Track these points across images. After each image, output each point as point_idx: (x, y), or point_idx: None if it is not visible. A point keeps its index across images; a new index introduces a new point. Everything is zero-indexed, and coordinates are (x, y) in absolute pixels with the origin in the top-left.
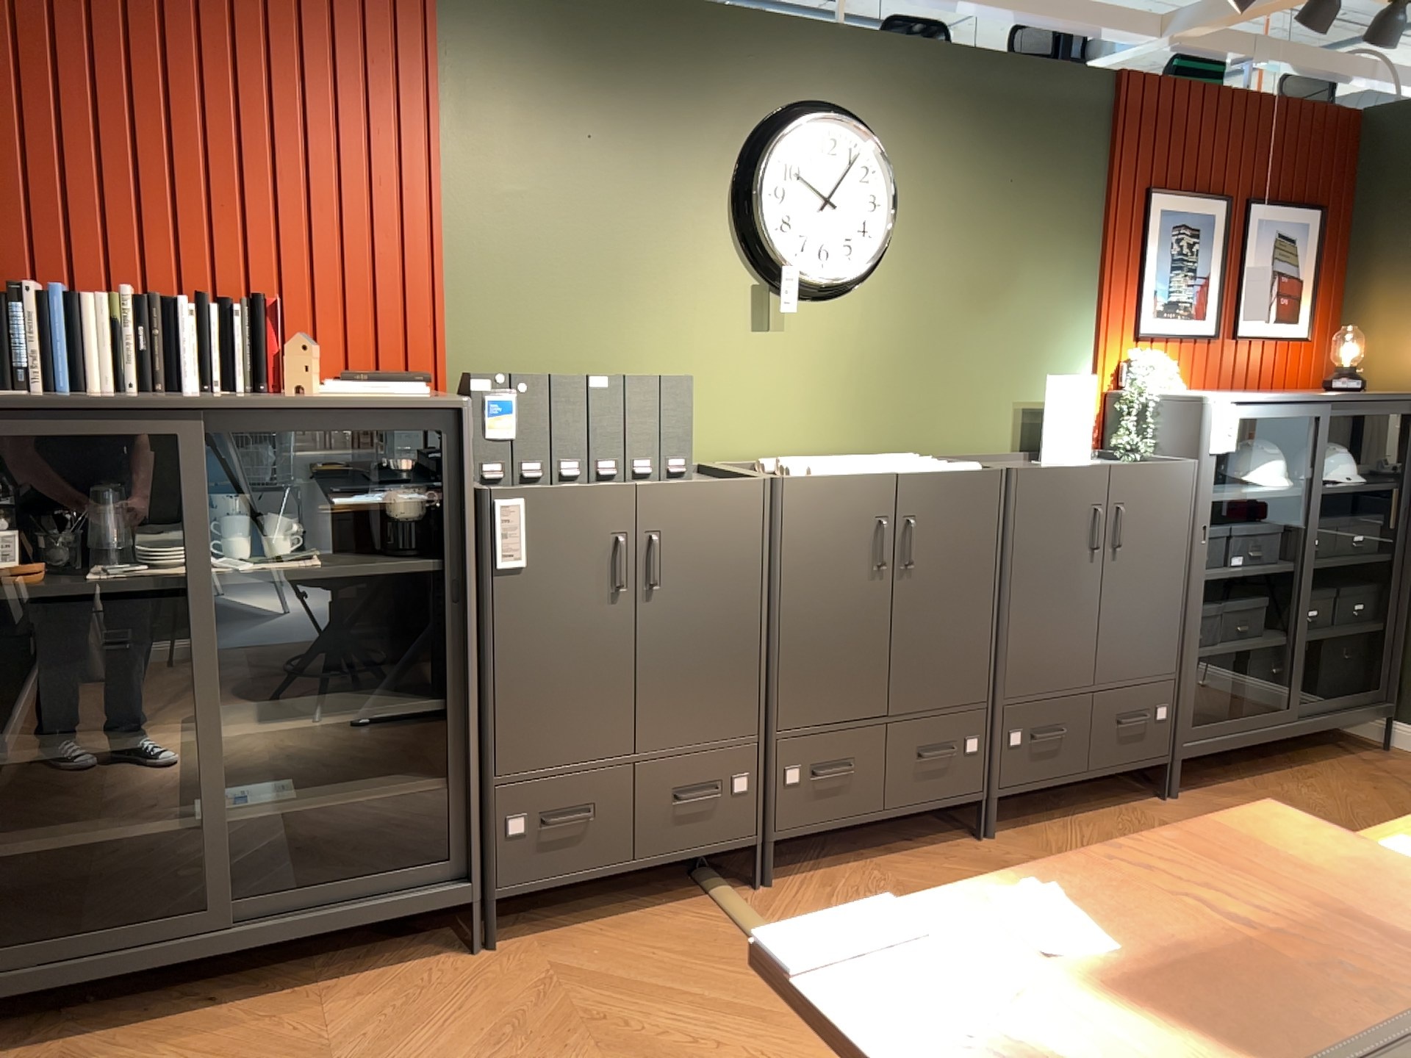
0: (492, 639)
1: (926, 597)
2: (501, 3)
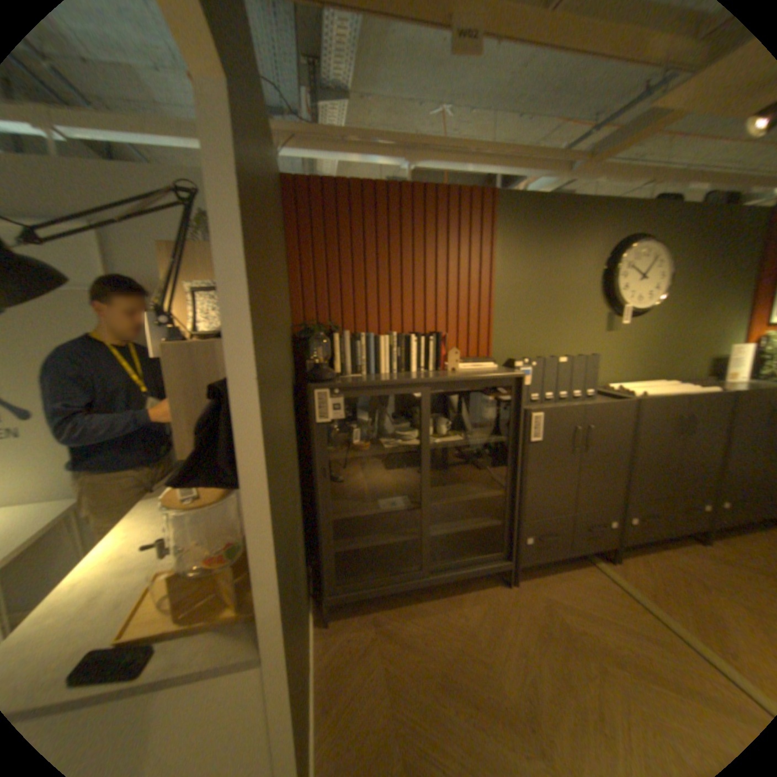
0: (528, 469)
1: (697, 447)
2: (519, 204)
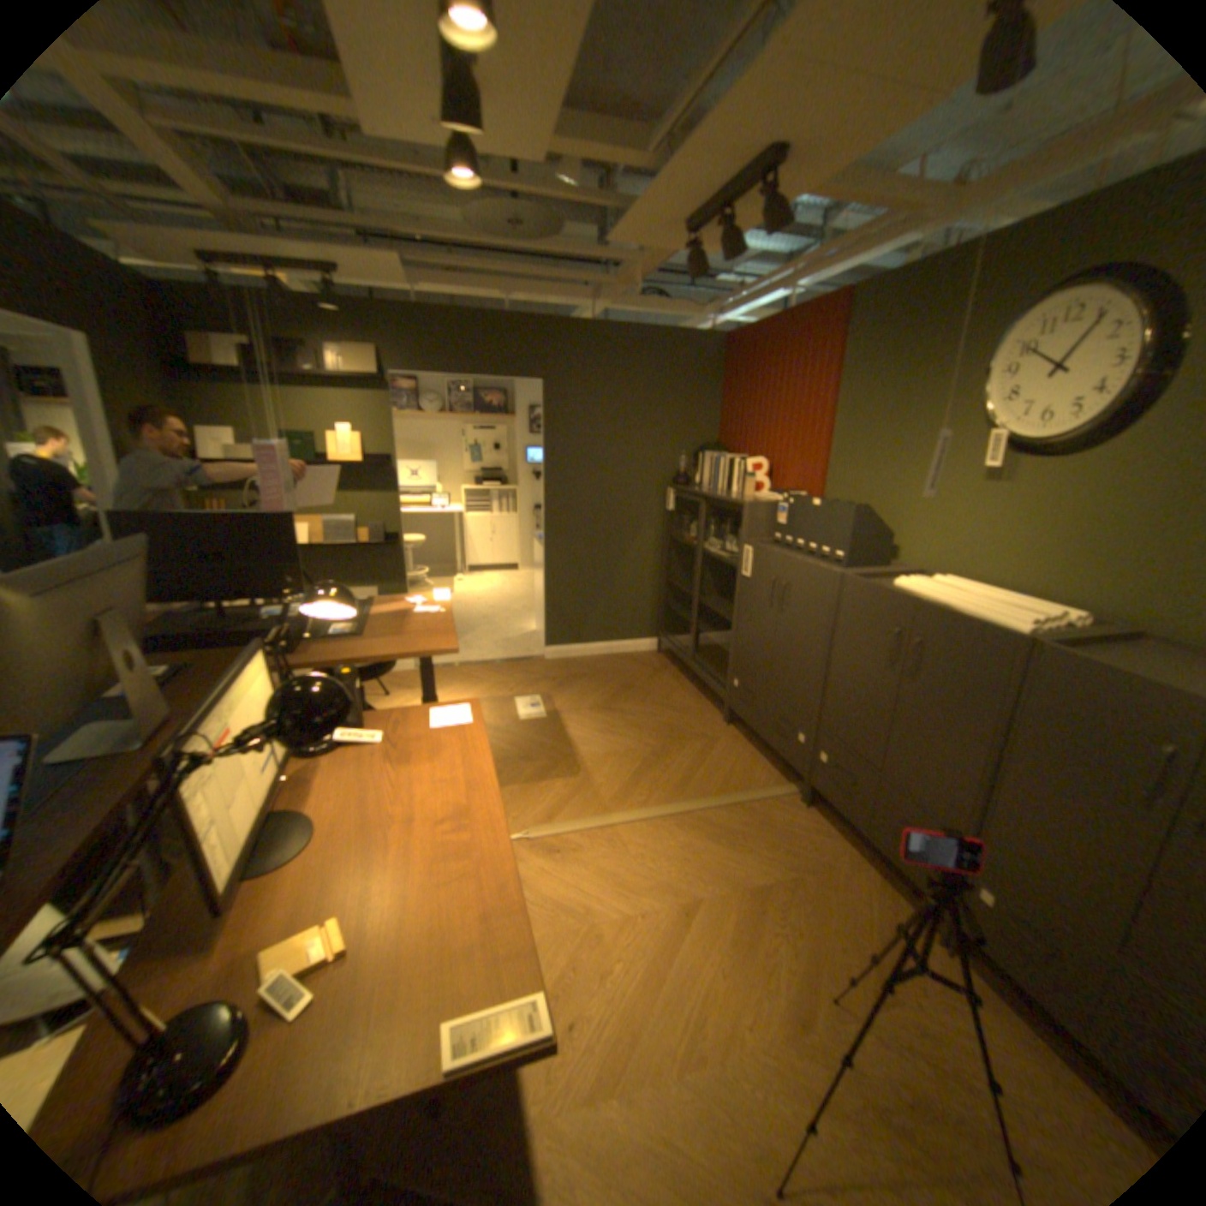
0: (741, 603)
1: (924, 706)
2: (876, 294)
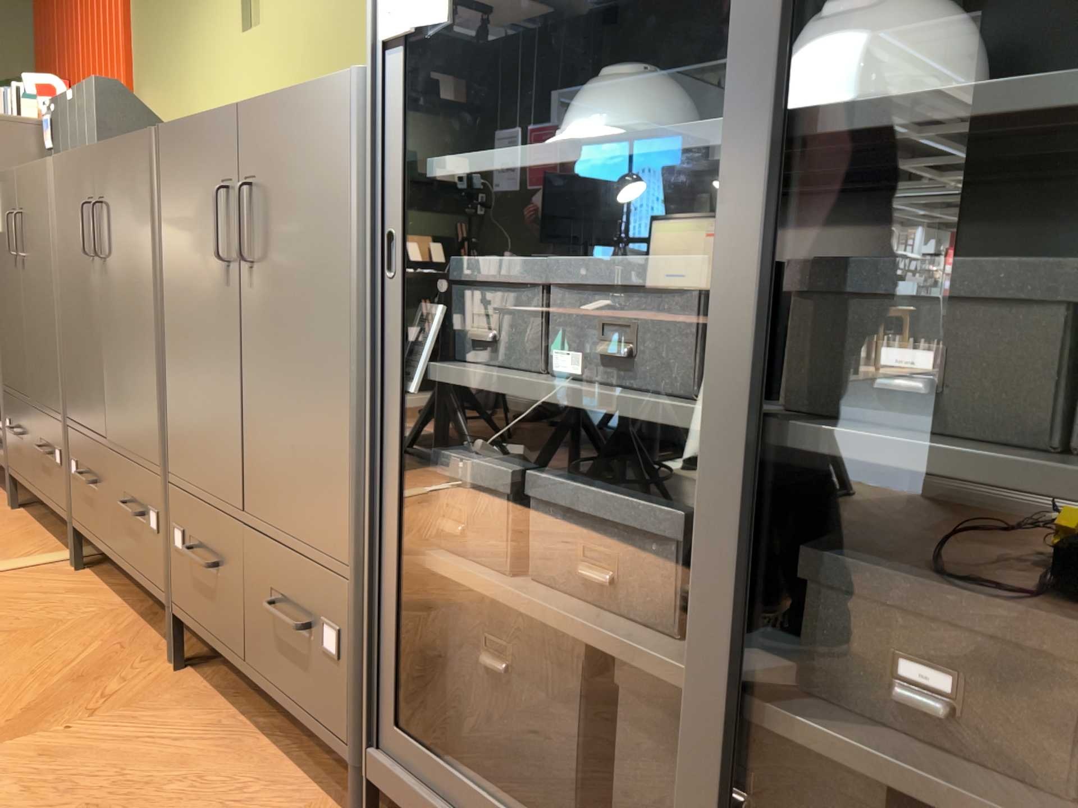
0: None
1: (115, 301)
2: None
